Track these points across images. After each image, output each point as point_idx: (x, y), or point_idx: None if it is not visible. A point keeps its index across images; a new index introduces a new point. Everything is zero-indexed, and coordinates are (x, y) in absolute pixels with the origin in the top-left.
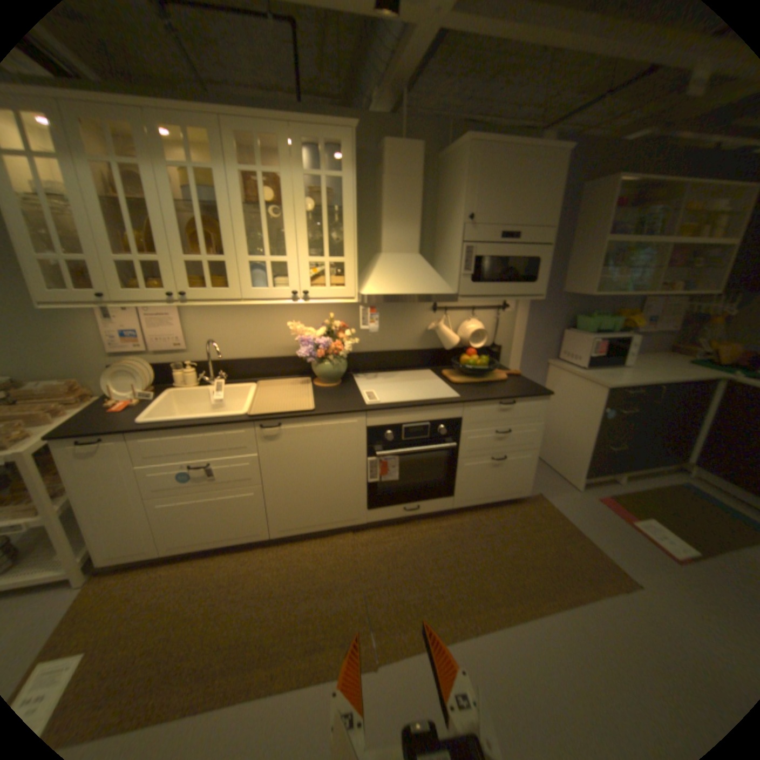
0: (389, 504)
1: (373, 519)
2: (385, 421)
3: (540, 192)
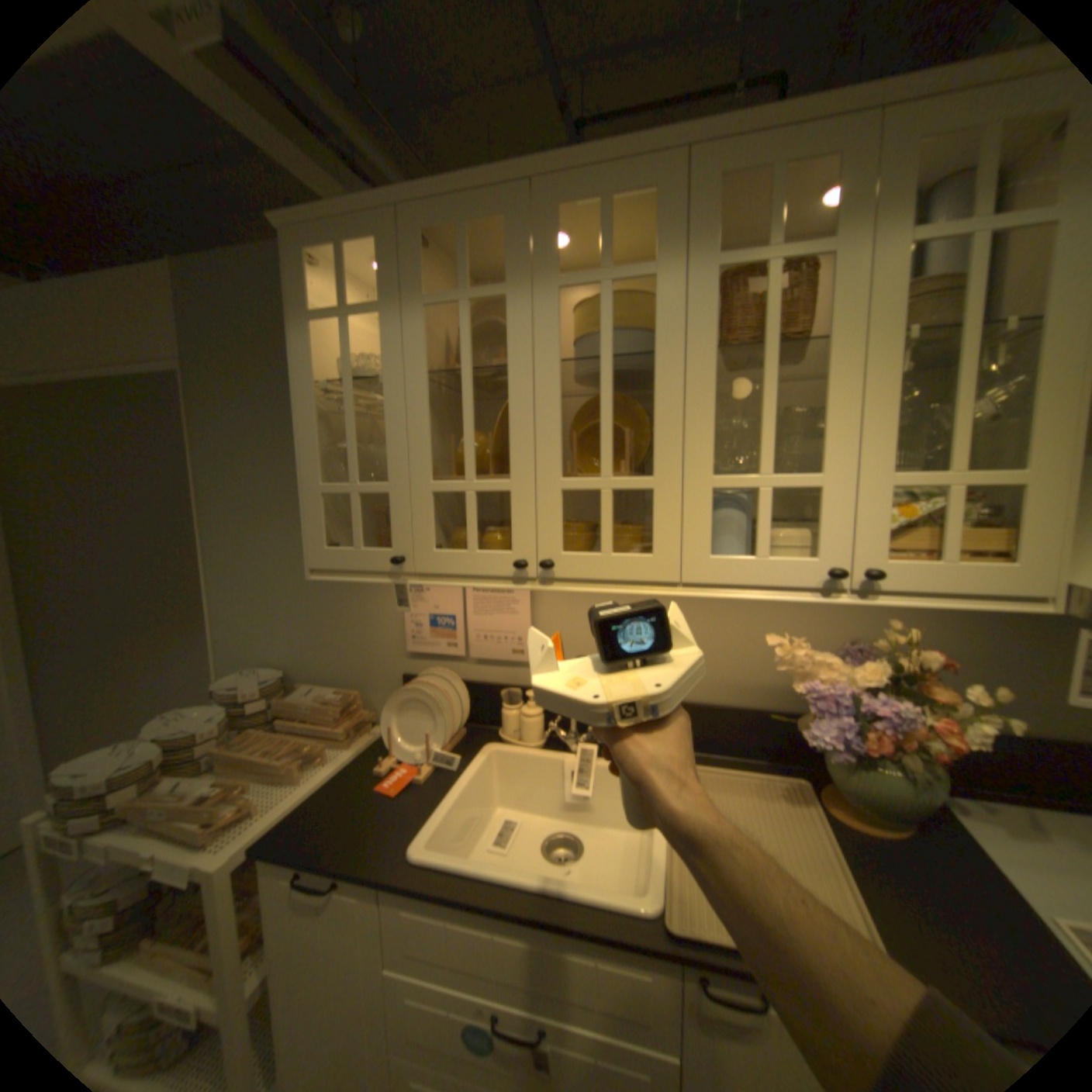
0: None
1: None
2: None
3: None
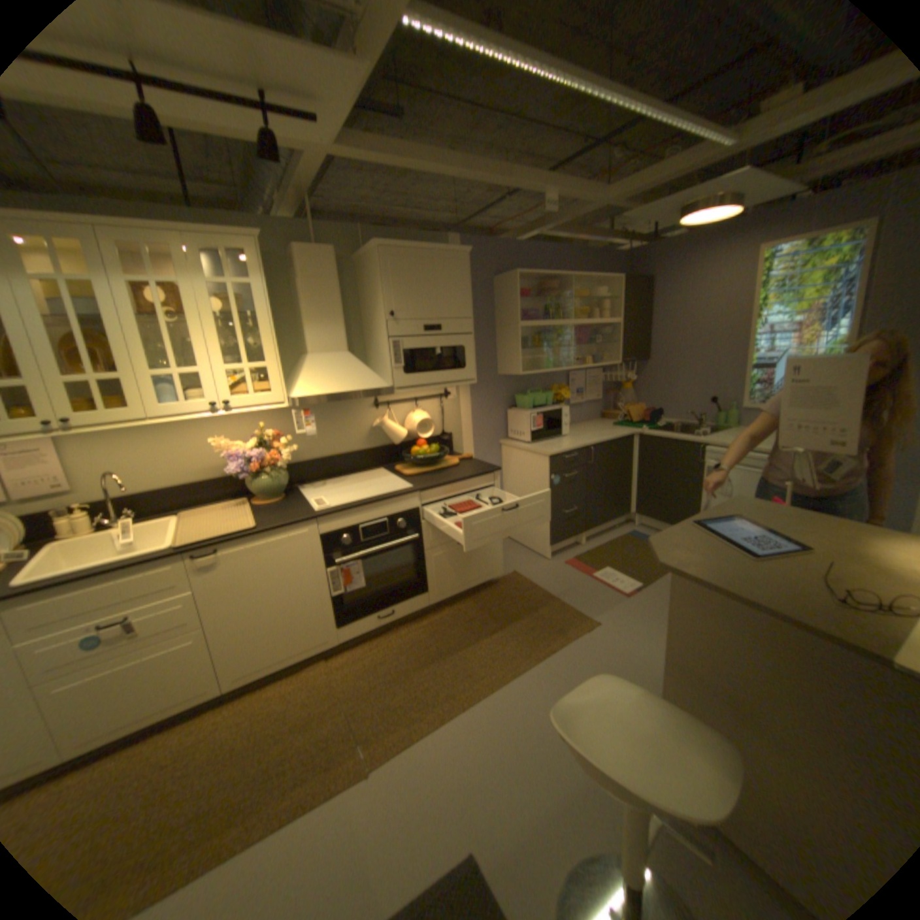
0: (360, 615)
1: (344, 637)
2: (339, 524)
3: (450, 289)
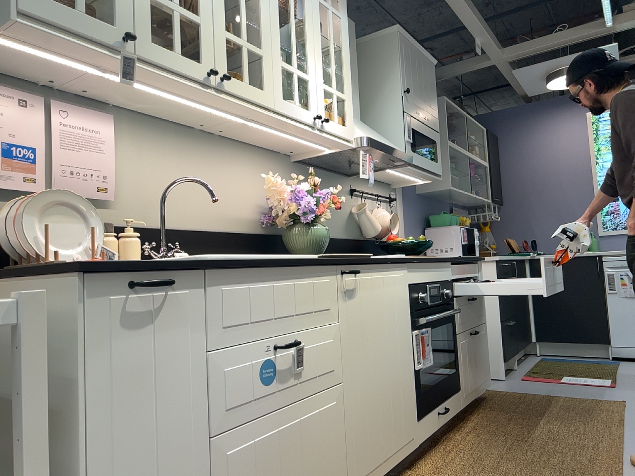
0: (429, 406)
1: (422, 436)
2: (418, 277)
3: (429, 89)
